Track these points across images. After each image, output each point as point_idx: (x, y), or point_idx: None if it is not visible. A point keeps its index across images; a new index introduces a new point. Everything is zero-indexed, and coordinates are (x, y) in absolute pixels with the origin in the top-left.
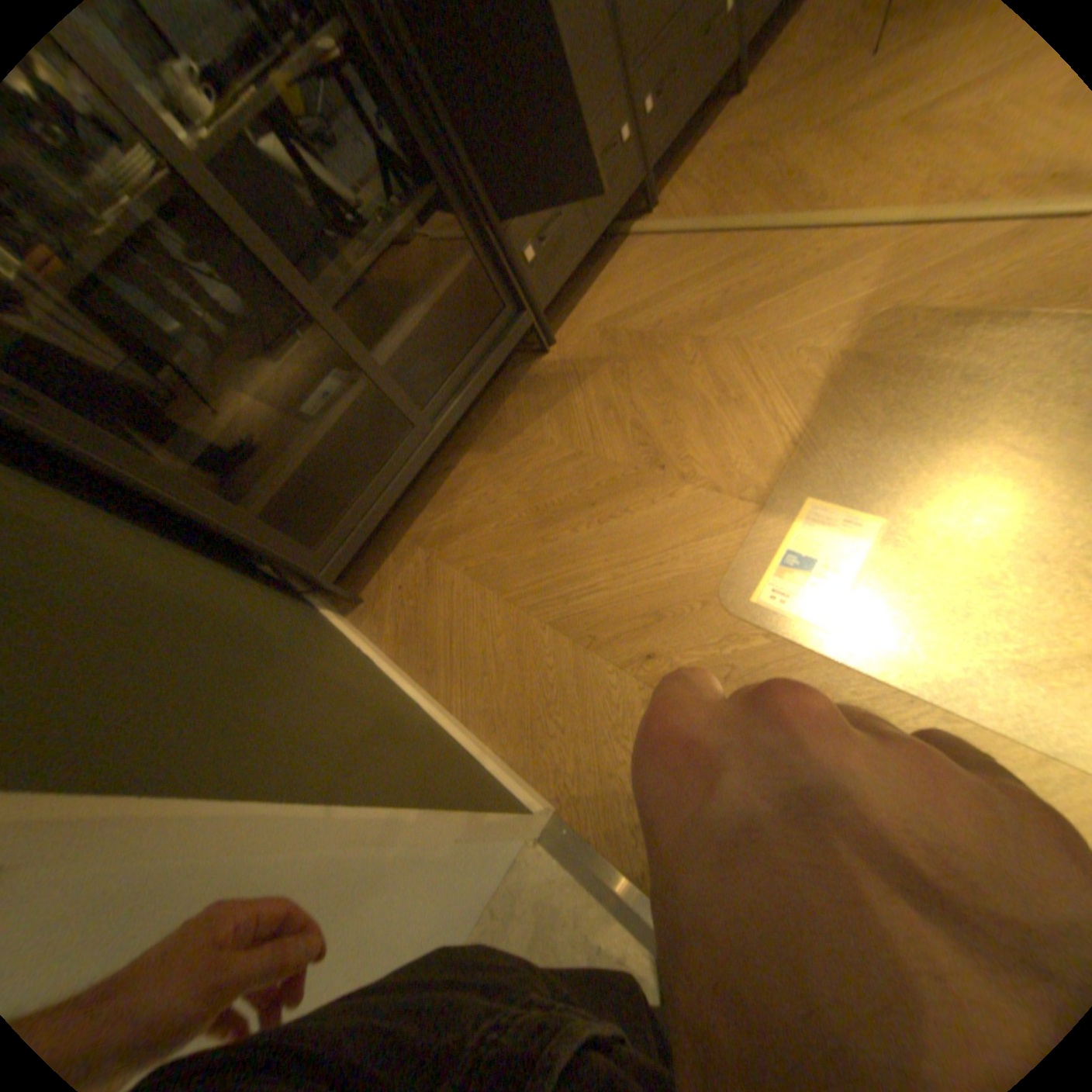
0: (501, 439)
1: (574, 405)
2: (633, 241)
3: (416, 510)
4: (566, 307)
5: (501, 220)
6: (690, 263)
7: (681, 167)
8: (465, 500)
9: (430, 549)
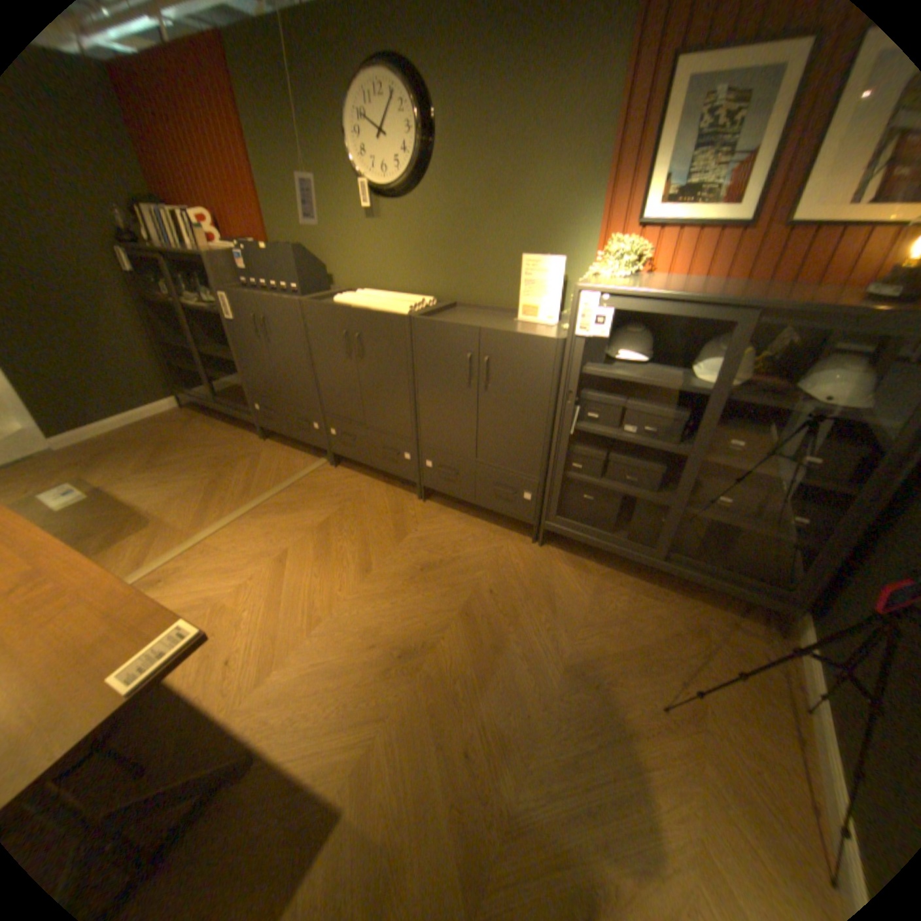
0: (221, 430)
1: (213, 447)
2: (312, 460)
3: (211, 414)
4: (287, 442)
5: (247, 388)
6: (264, 476)
7: (362, 475)
8: (199, 425)
9: (185, 419)
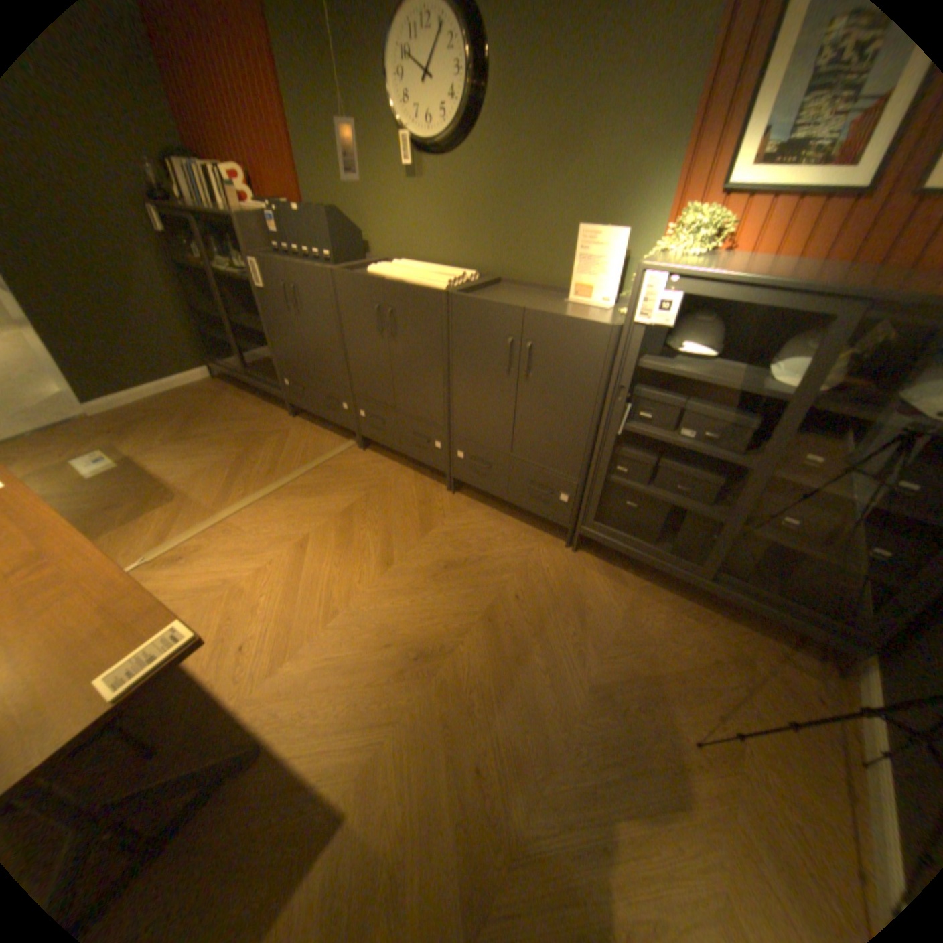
0: (252, 404)
1: (243, 421)
2: (340, 441)
3: (242, 387)
4: (317, 420)
5: (278, 362)
6: (291, 455)
7: (391, 461)
8: (230, 397)
9: (217, 391)
